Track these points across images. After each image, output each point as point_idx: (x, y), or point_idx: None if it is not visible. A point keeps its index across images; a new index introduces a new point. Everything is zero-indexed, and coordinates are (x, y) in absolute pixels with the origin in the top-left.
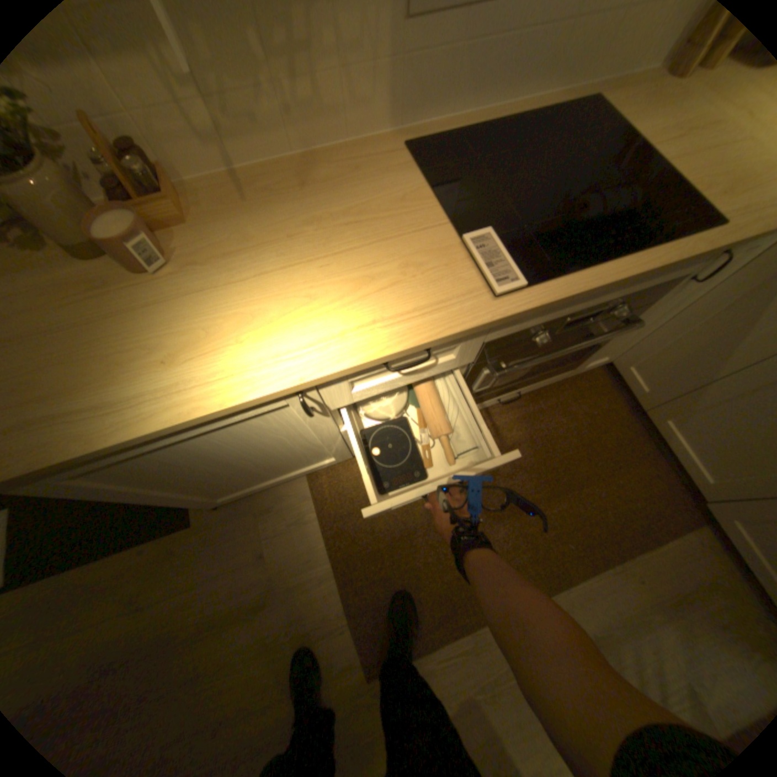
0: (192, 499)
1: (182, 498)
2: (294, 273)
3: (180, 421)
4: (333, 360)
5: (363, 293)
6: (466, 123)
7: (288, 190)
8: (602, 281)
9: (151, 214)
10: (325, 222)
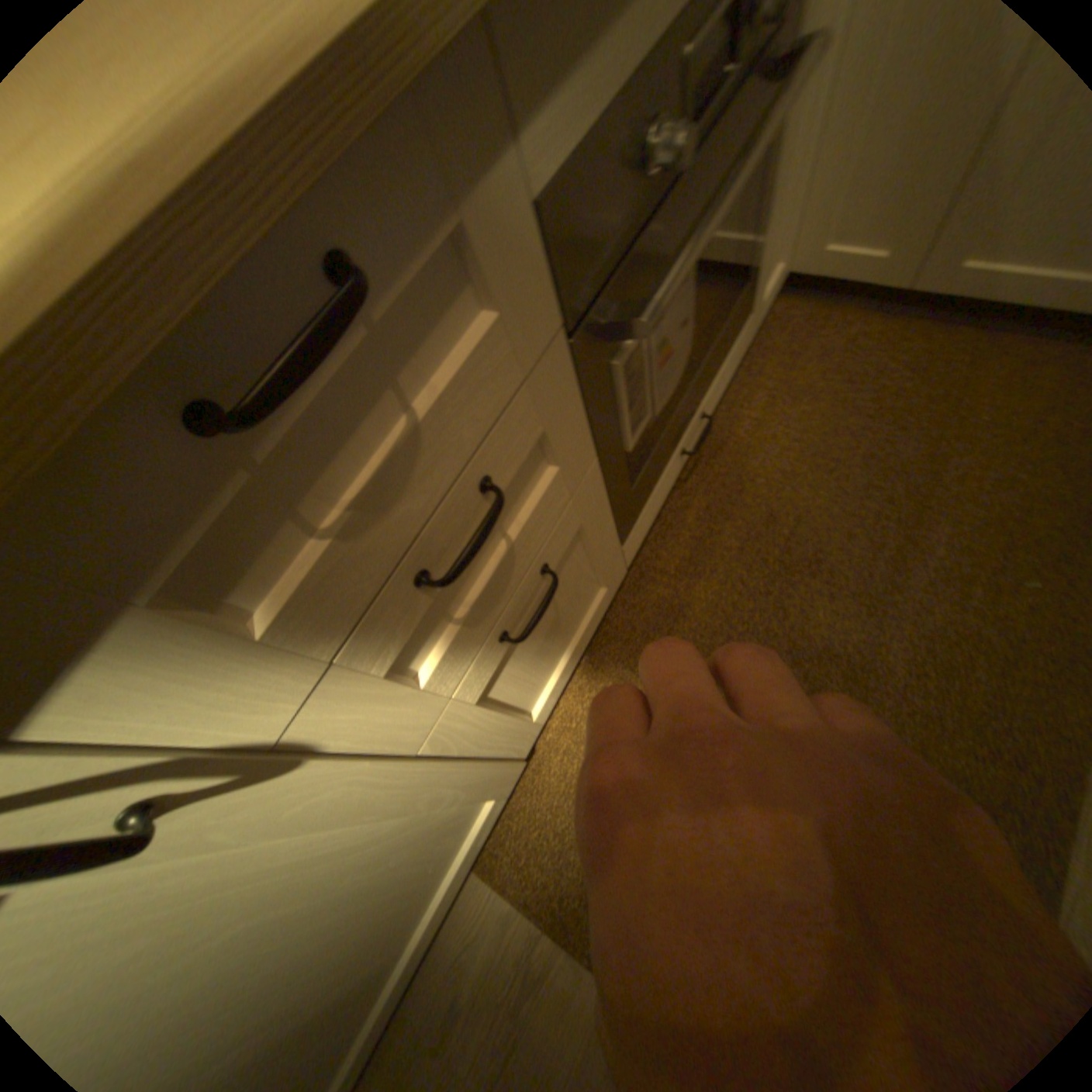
0: None
1: None
2: None
3: None
4: None
5: None
6: None
7: None
8: None
9: None
10: None
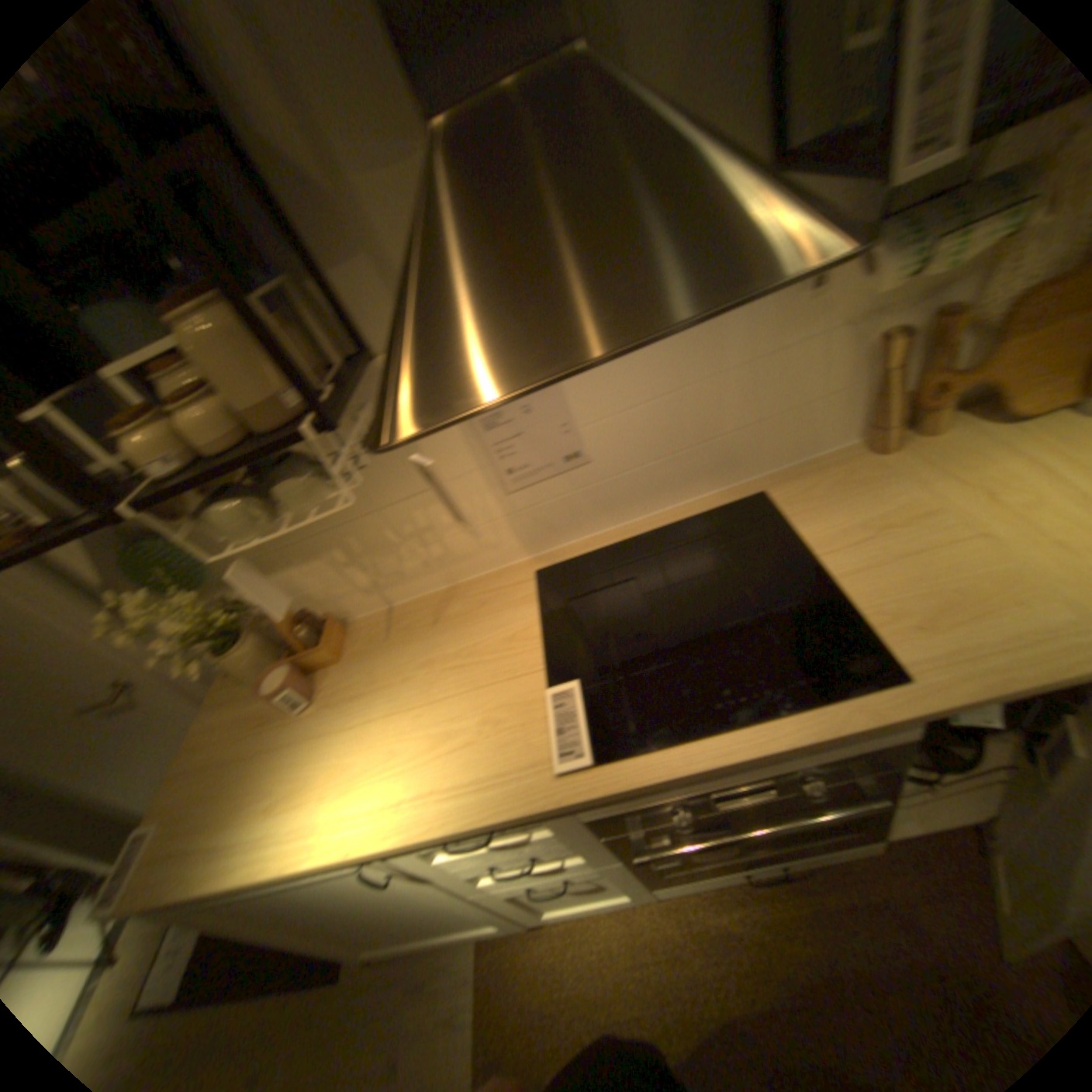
0: (333, 948)
1: (320, 946)
2: (386, 725)
3: (242, 886)
4: (375, 838)
5: (430, 757)
6: (608, 539)
7: (418, 630)
8: (688, 768)
9: (317, 657)
10: (432, 666)
